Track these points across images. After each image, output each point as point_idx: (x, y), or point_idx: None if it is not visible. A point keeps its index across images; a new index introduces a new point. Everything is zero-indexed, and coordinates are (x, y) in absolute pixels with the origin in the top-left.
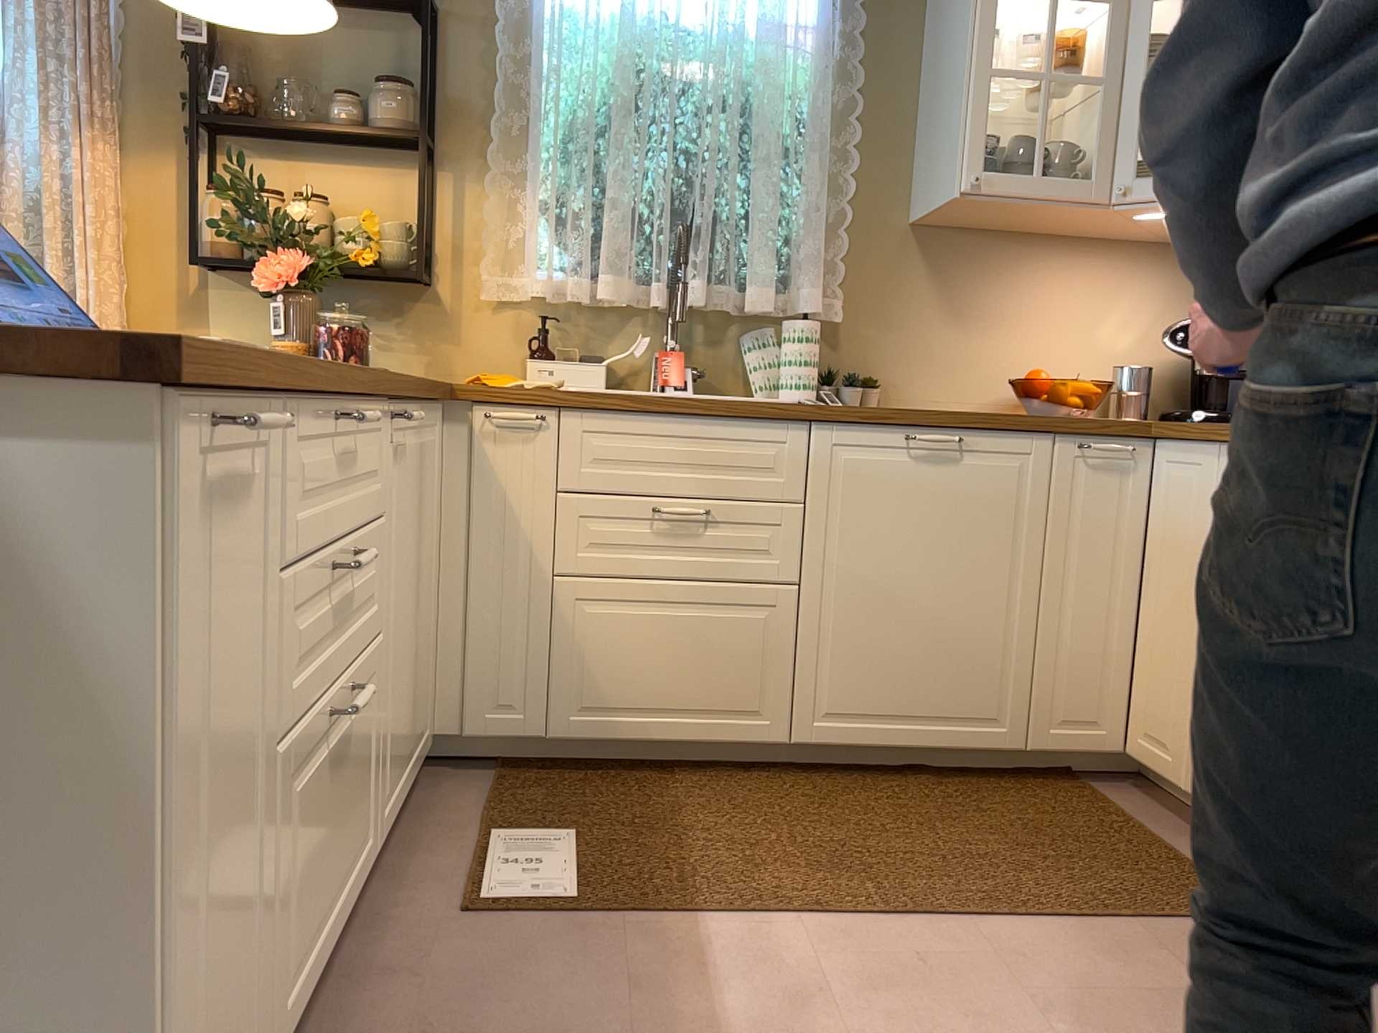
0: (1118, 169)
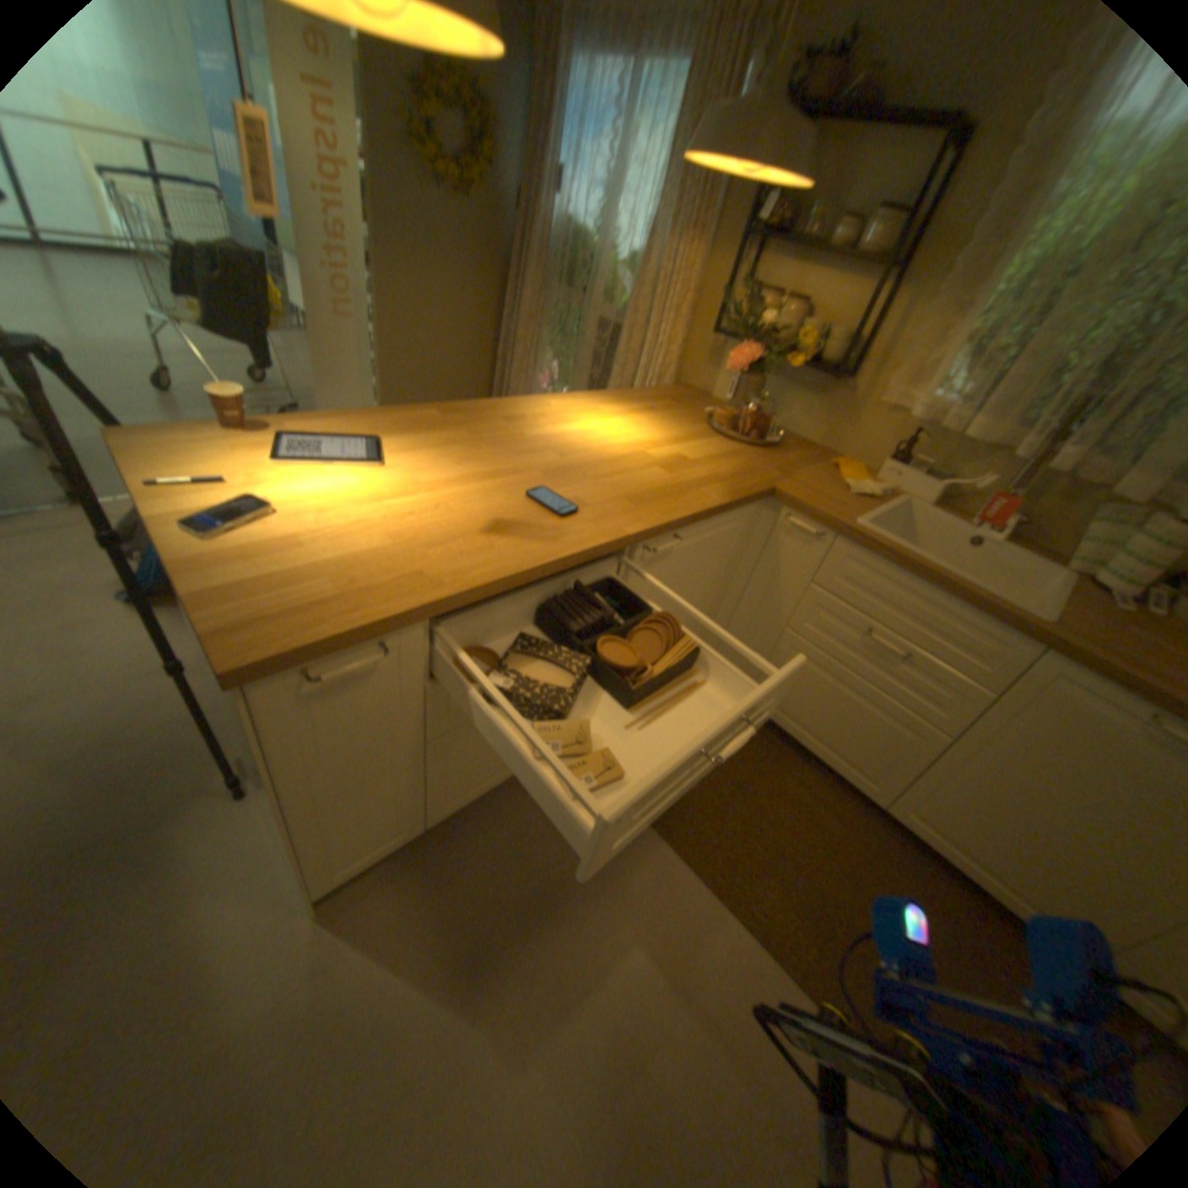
0: None
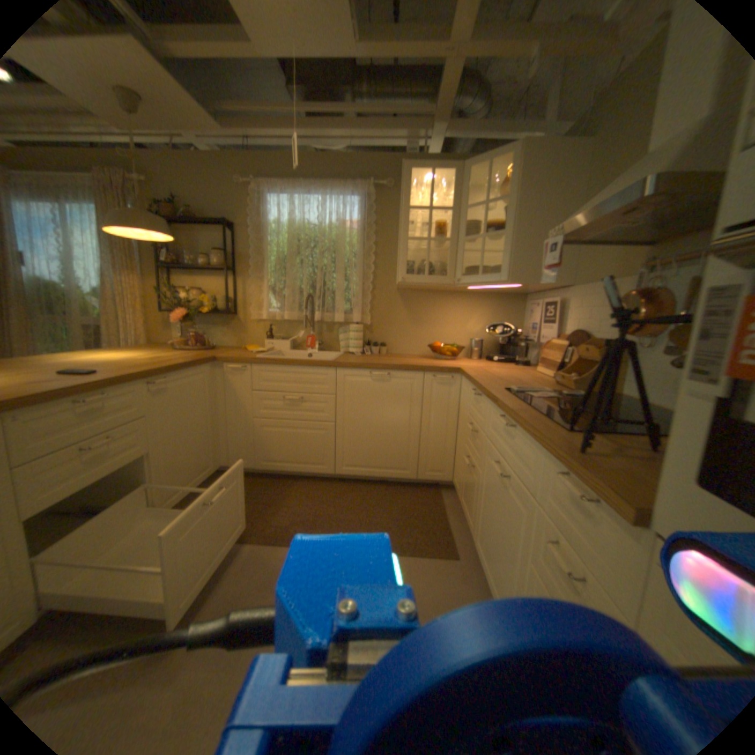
0: (456, 272)
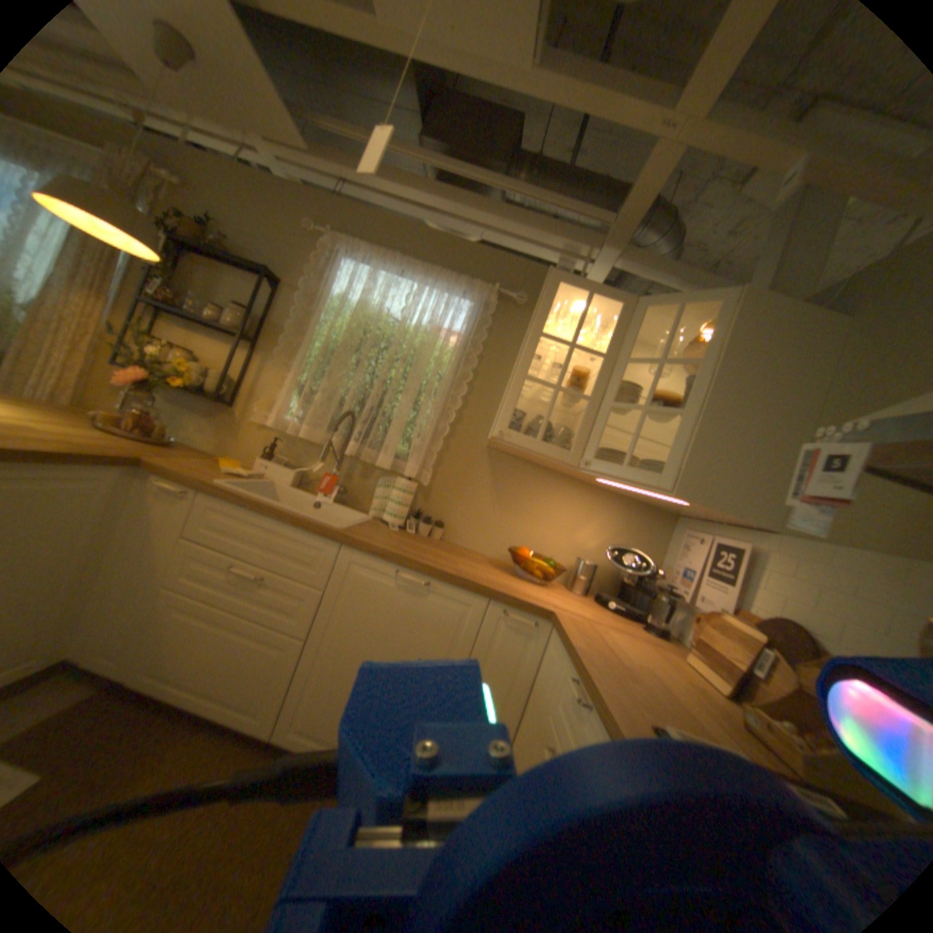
0: (586, 451)
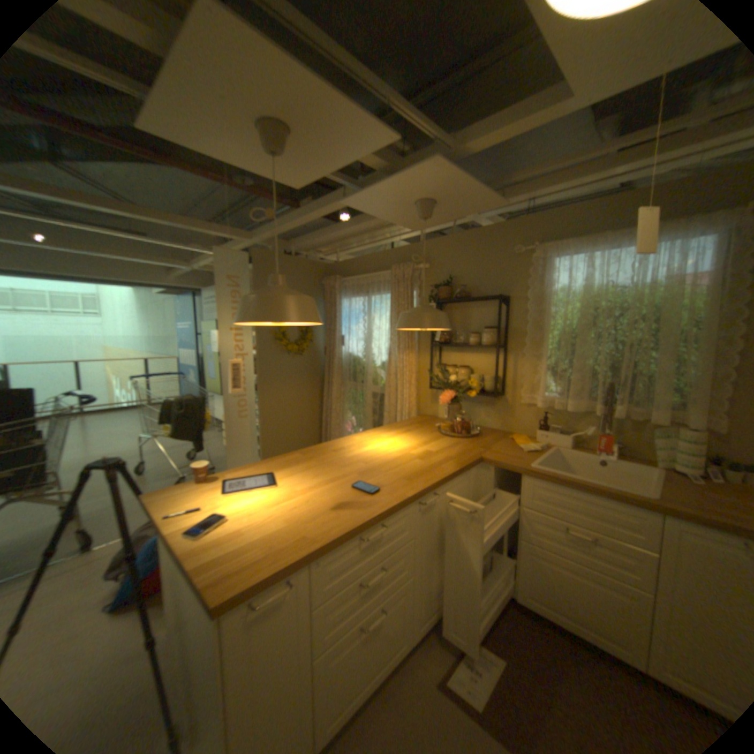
0: None
